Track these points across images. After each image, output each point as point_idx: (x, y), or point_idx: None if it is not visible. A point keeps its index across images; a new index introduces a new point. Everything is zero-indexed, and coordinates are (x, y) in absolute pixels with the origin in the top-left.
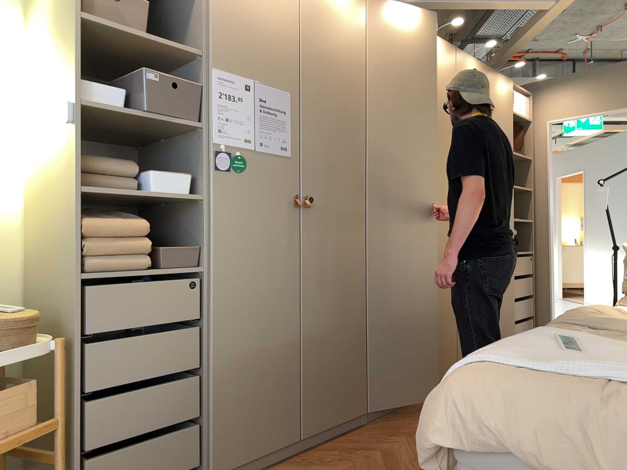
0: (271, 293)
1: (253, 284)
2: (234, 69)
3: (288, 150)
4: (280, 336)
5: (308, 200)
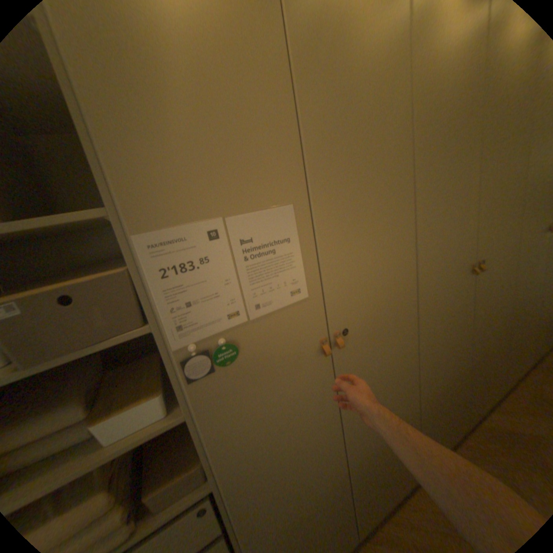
0: (307, 456)
1: (283, 463)
2: (179, 215)
3: (302, 291)
4: (324, 485)
5: (340, 338)
